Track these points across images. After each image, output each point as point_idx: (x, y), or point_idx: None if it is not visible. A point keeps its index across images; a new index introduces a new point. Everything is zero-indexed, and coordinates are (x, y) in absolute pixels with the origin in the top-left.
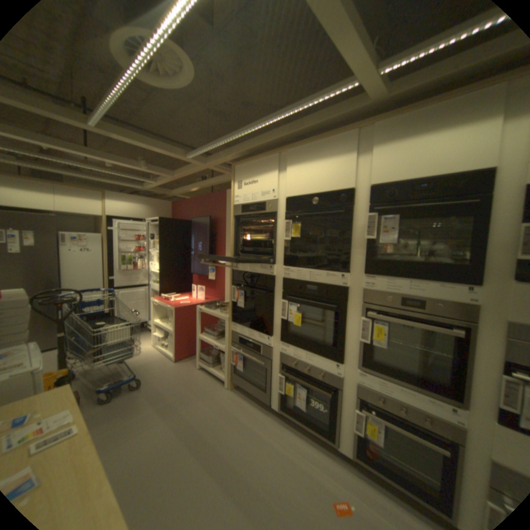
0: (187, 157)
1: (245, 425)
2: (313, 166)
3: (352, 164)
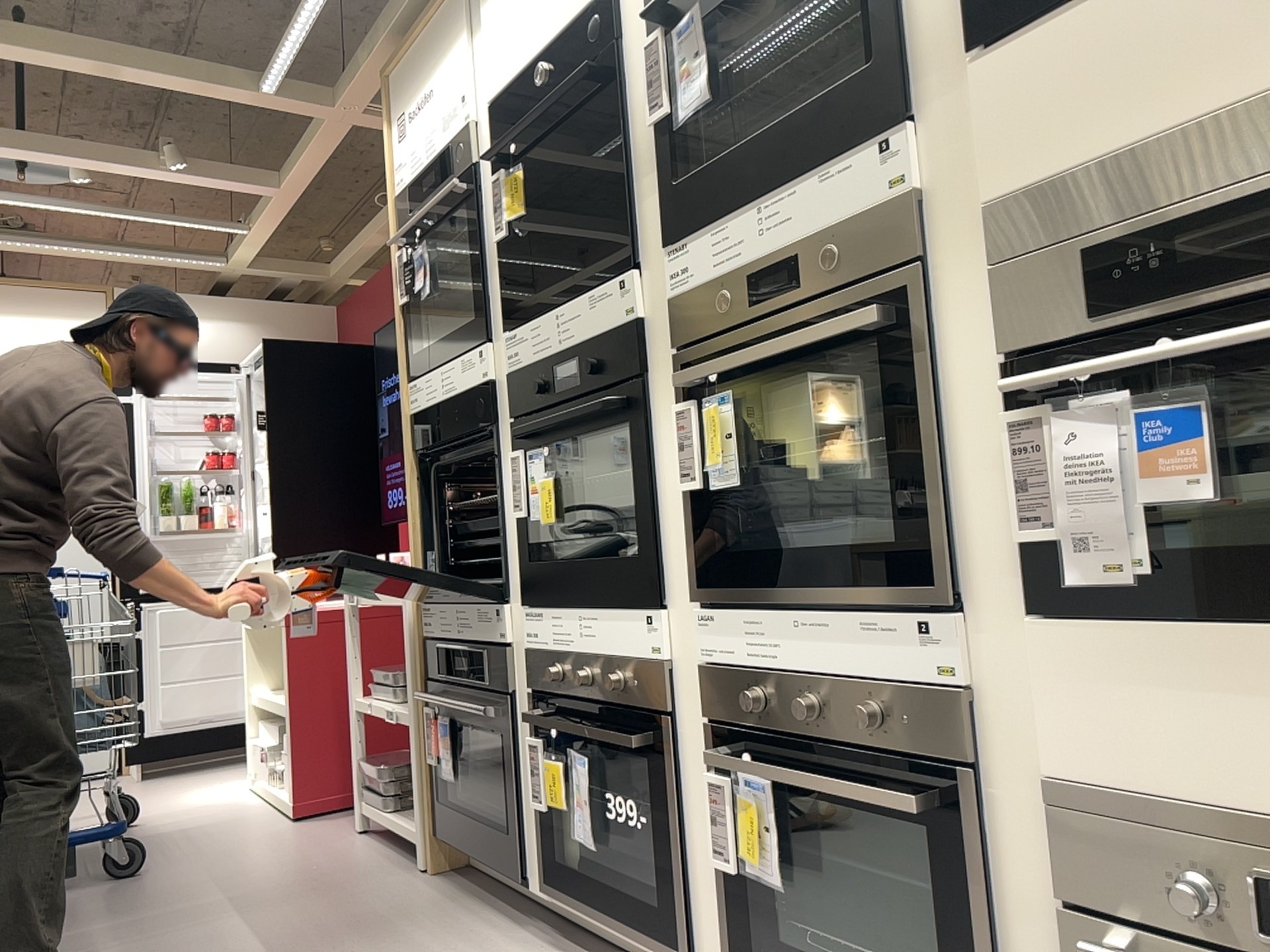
0: (269, 90)
1: (425, 944)
2: None
3: None
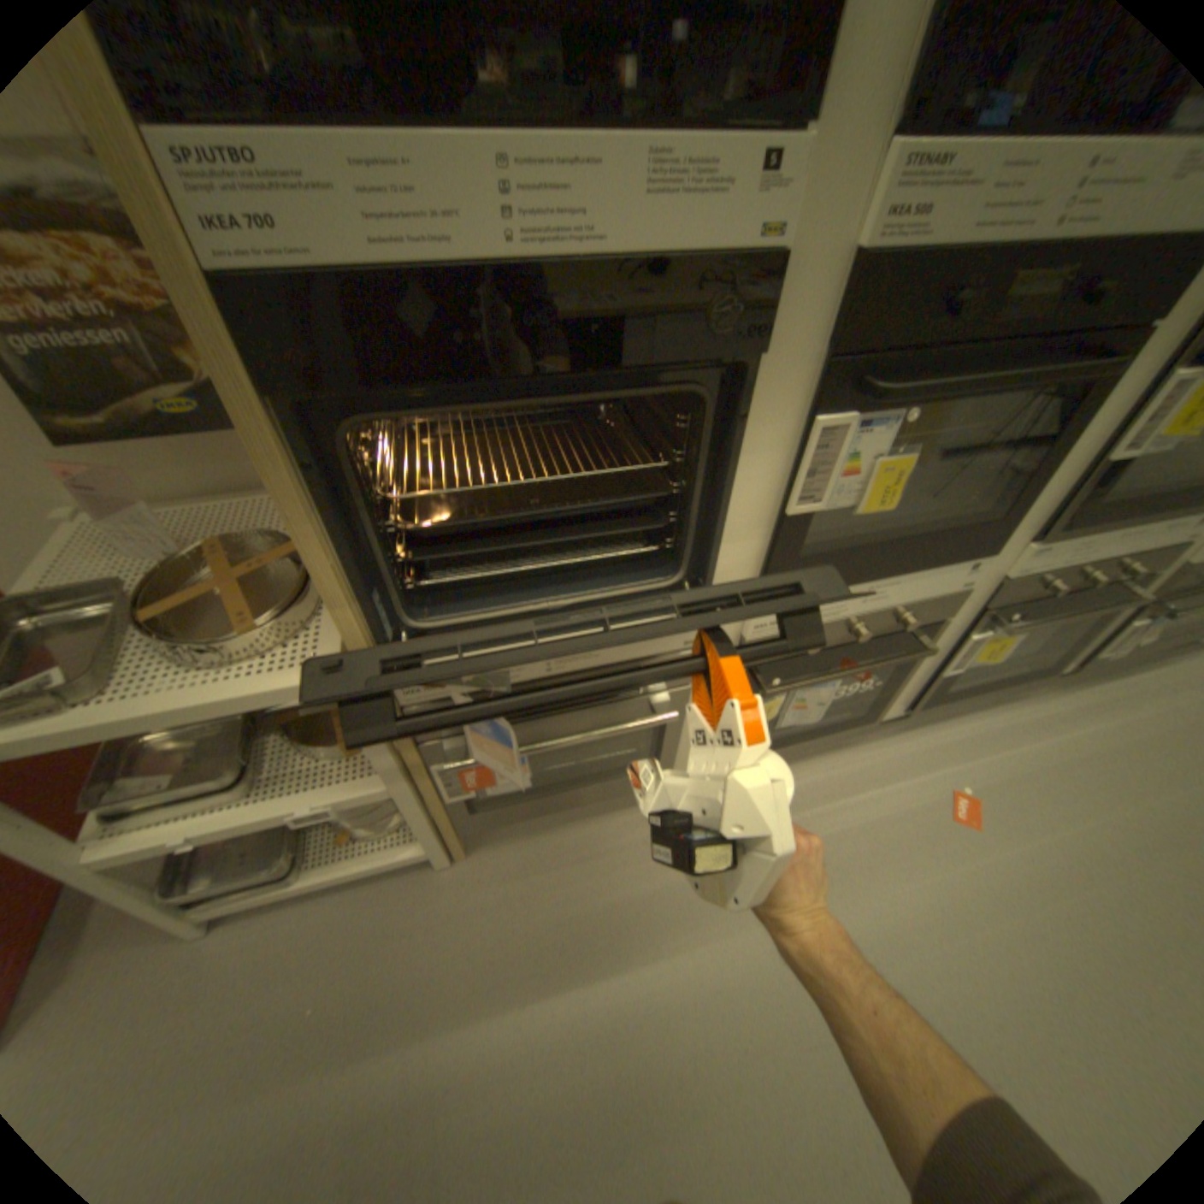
0: None
1: (653, 887)
2: None
3: None
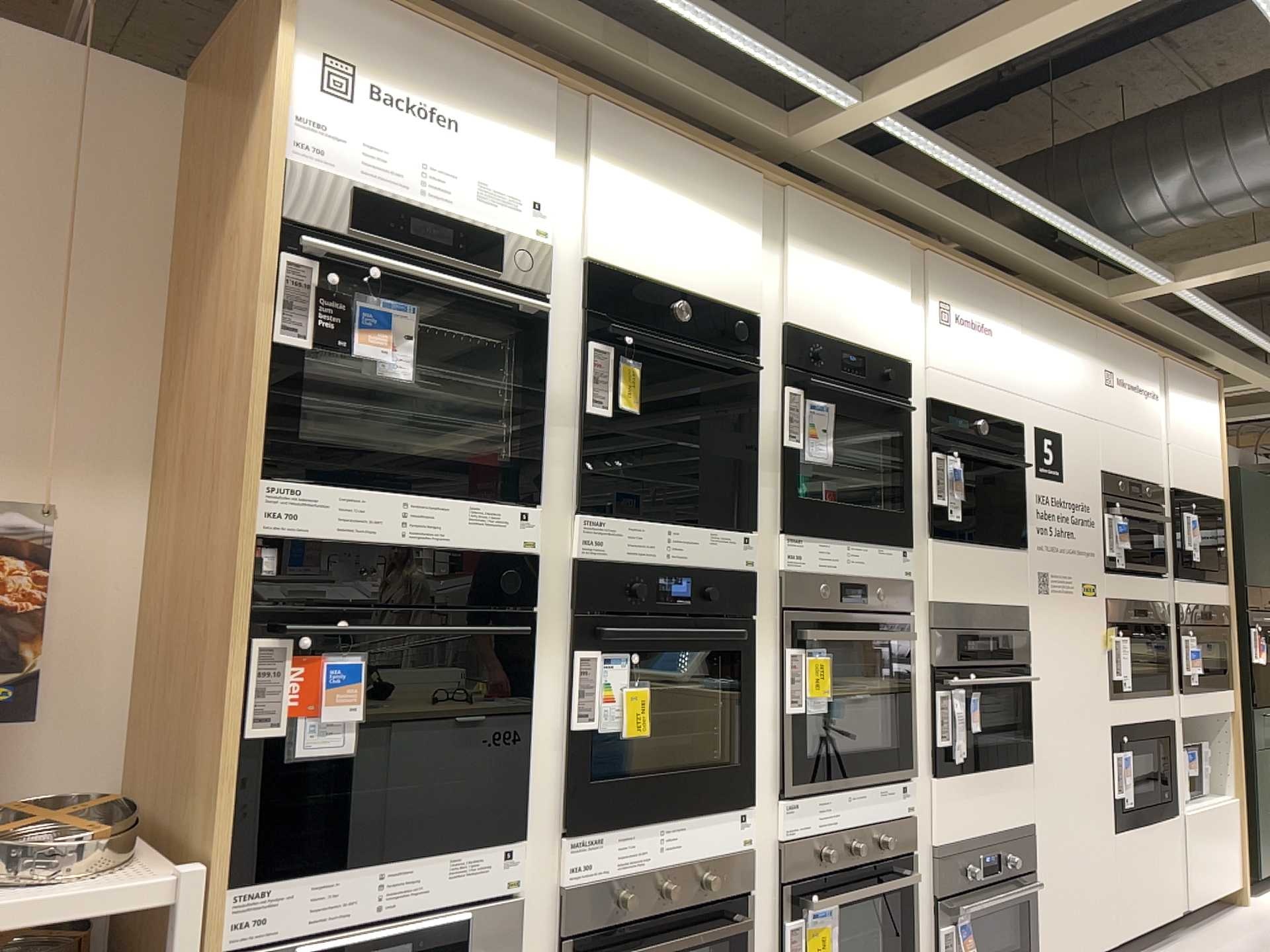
0: None
1: None
2: (675, 216)
3: (753, 264)
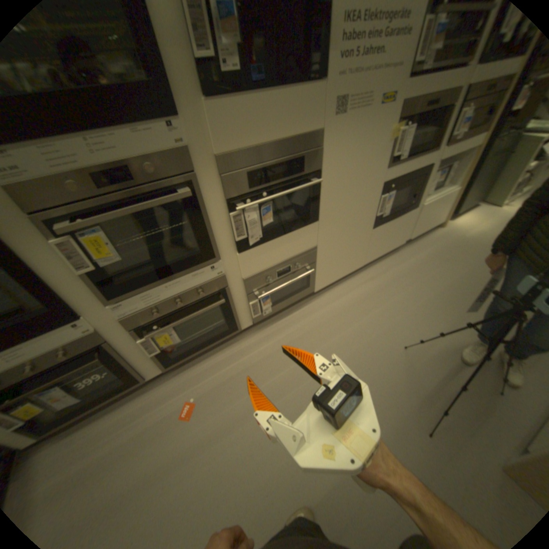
0: None
1: None
2: None
3: None
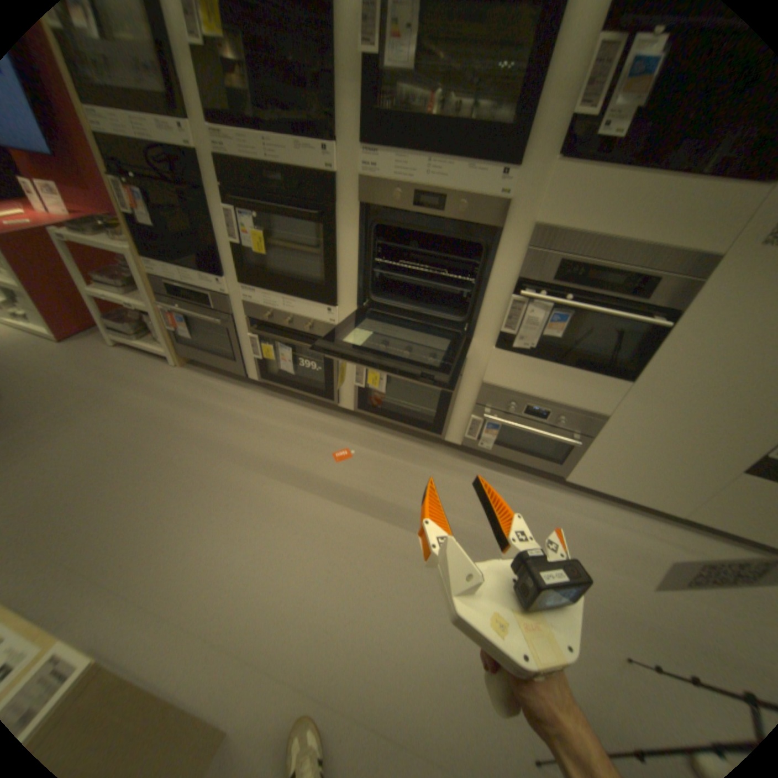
0: None
1: (214, 405)
2: None
3: None
